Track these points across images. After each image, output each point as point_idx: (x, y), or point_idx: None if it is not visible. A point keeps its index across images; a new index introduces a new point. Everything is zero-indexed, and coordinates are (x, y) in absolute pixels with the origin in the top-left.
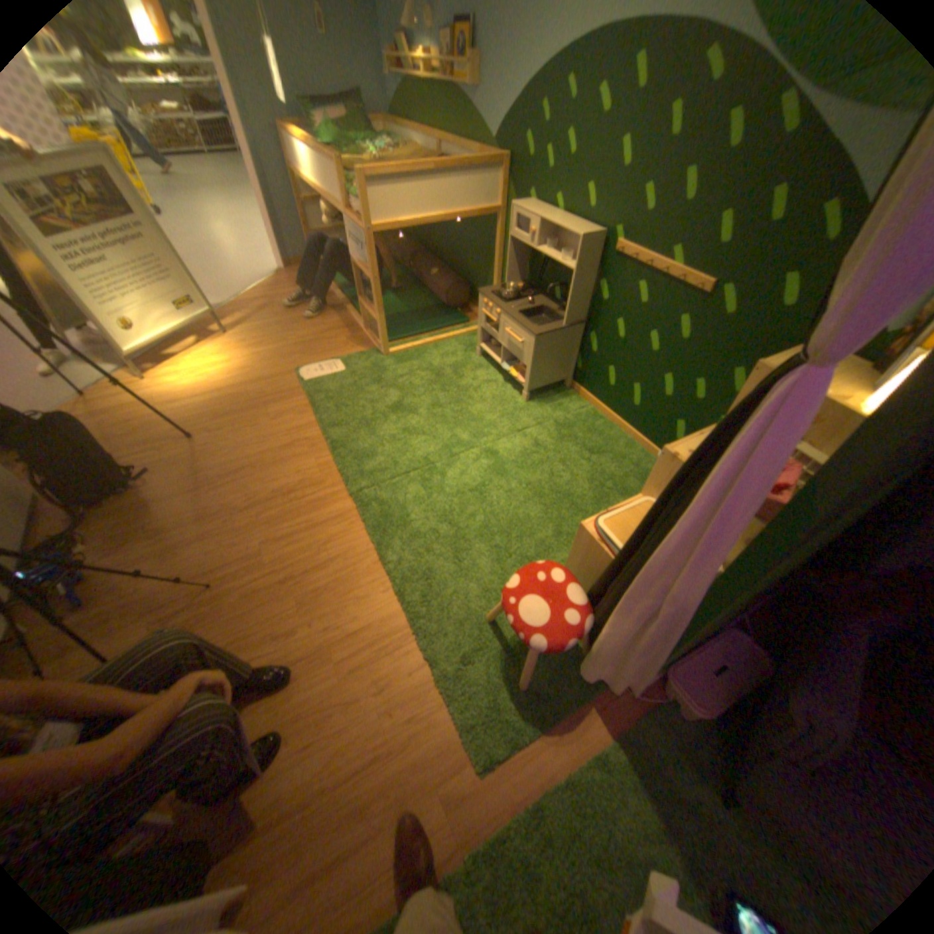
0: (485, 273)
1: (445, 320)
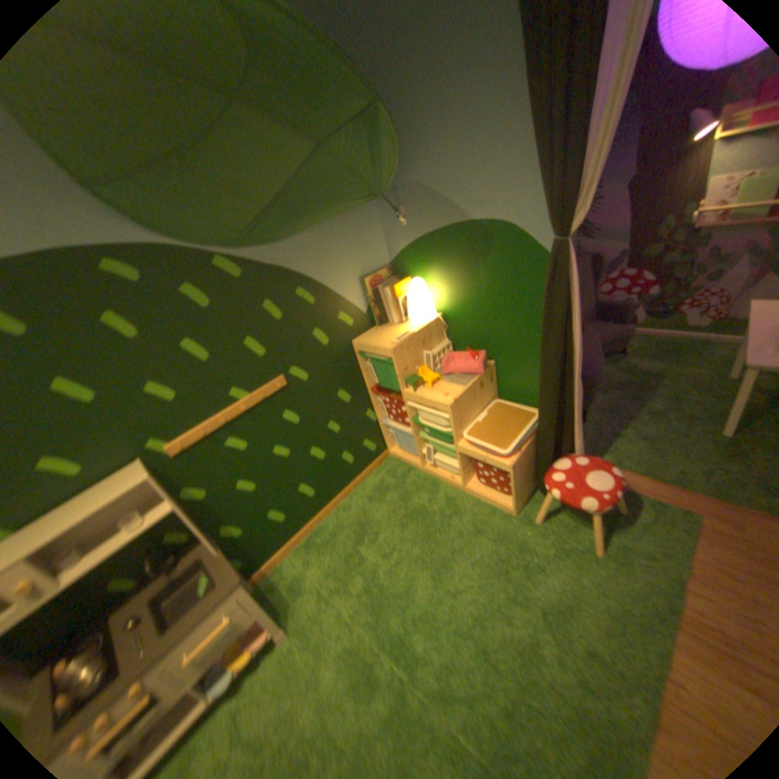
0: None
1: None
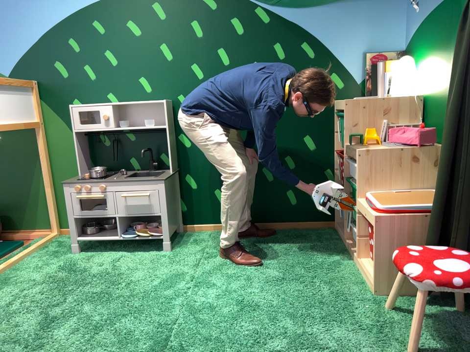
0: (24, 190)
1: None
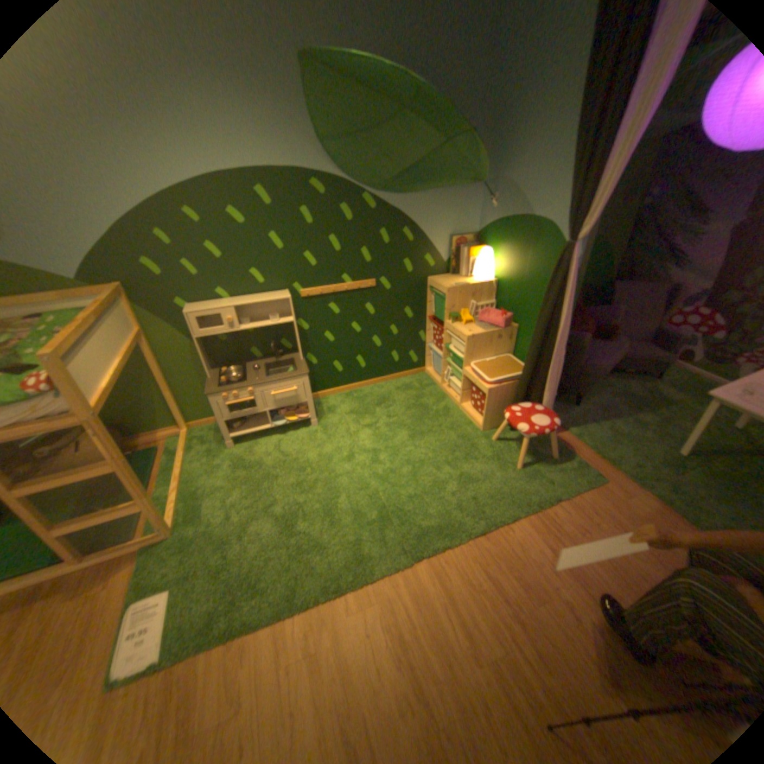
0: (132, 399)
1: (134, 468)
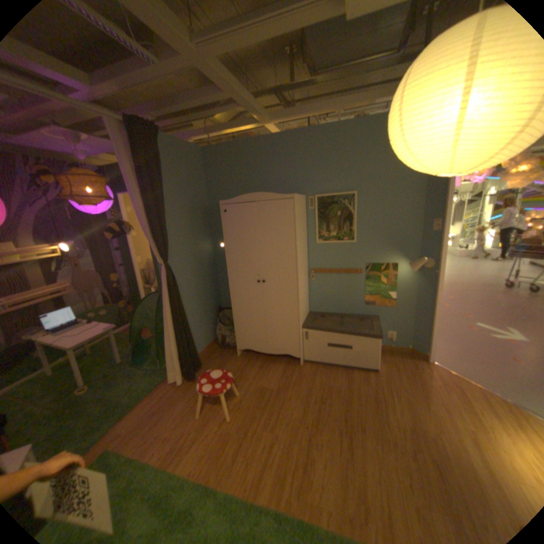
0: None
1: None
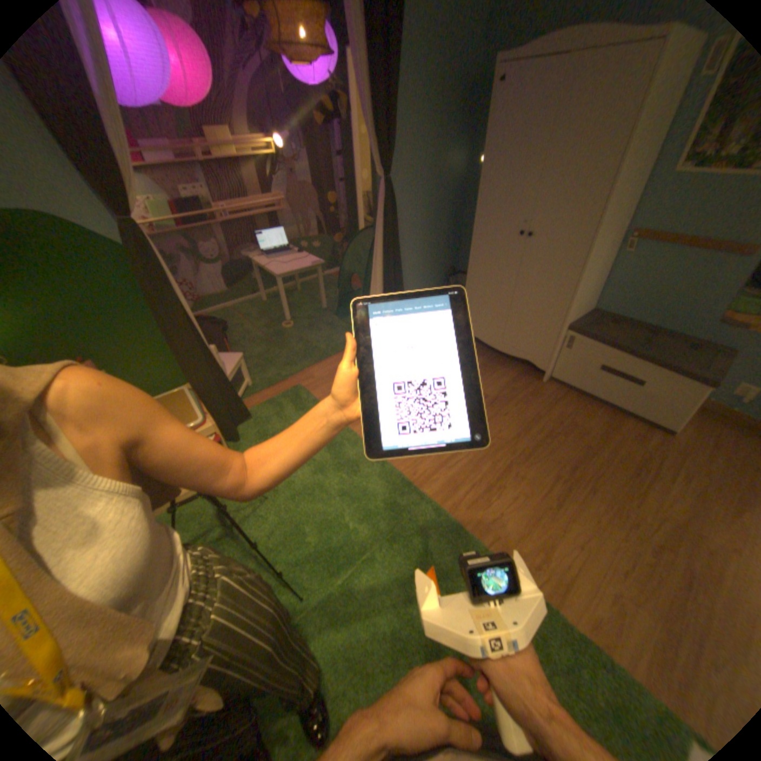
0: None
1: None
